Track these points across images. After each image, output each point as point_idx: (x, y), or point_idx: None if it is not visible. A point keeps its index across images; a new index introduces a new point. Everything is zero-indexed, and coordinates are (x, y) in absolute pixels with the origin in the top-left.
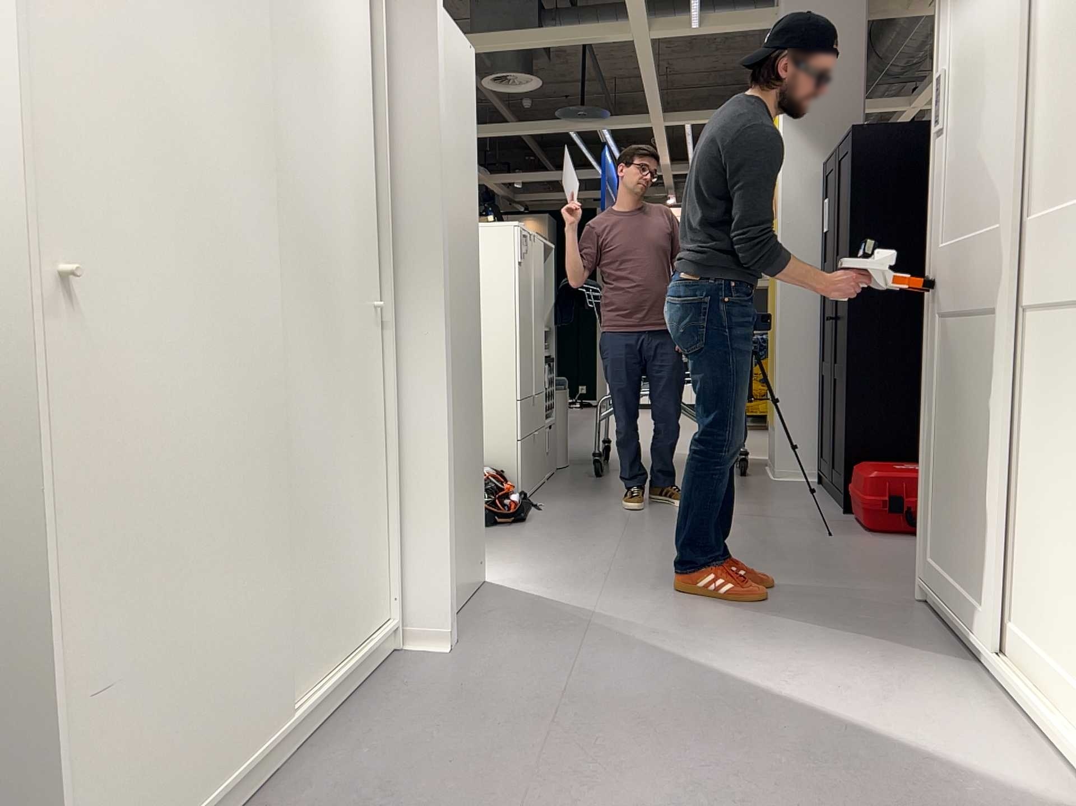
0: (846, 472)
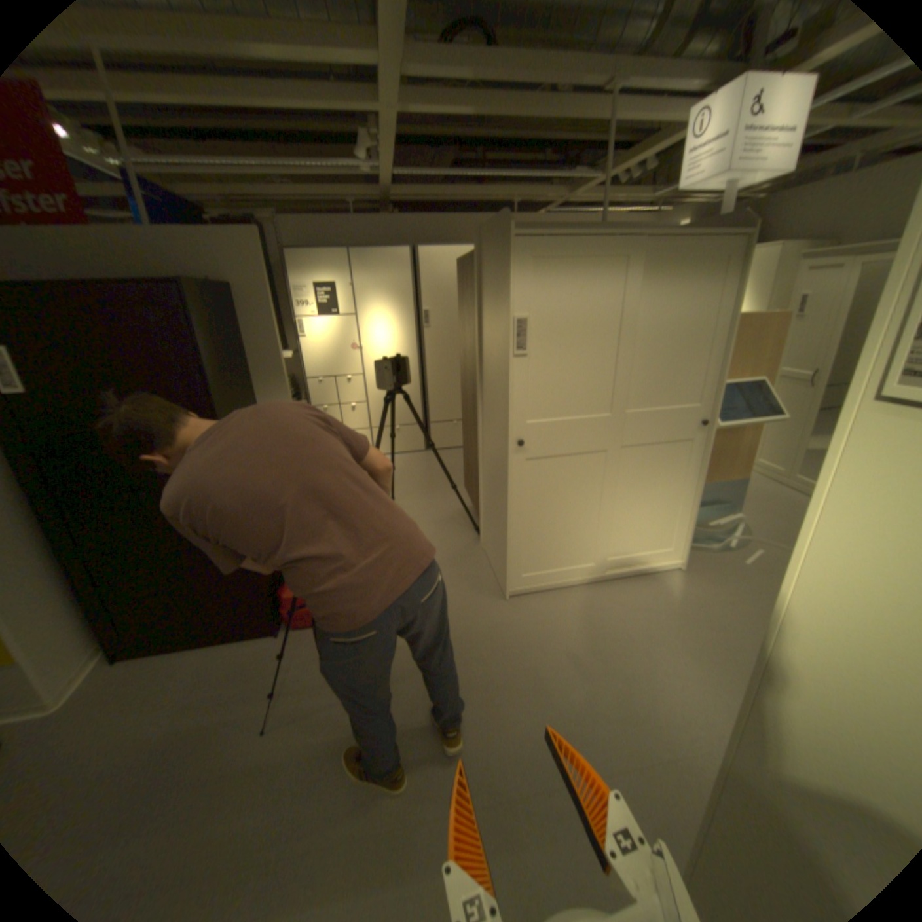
0: (270, 607)
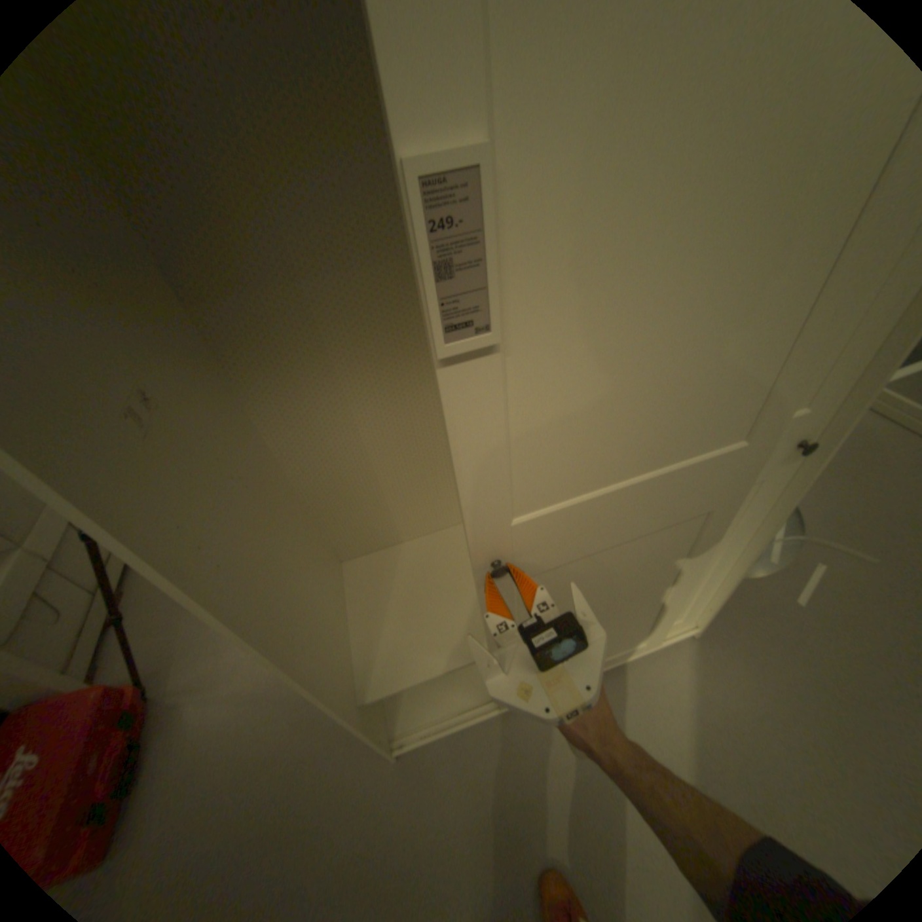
0: None
